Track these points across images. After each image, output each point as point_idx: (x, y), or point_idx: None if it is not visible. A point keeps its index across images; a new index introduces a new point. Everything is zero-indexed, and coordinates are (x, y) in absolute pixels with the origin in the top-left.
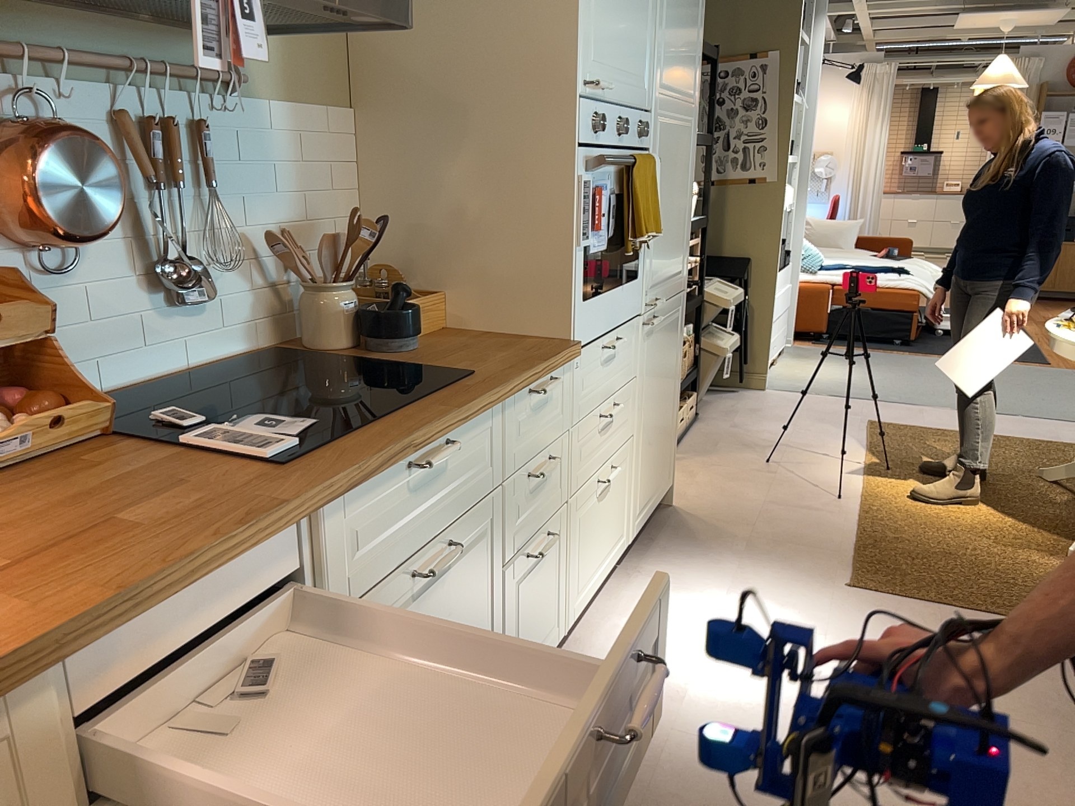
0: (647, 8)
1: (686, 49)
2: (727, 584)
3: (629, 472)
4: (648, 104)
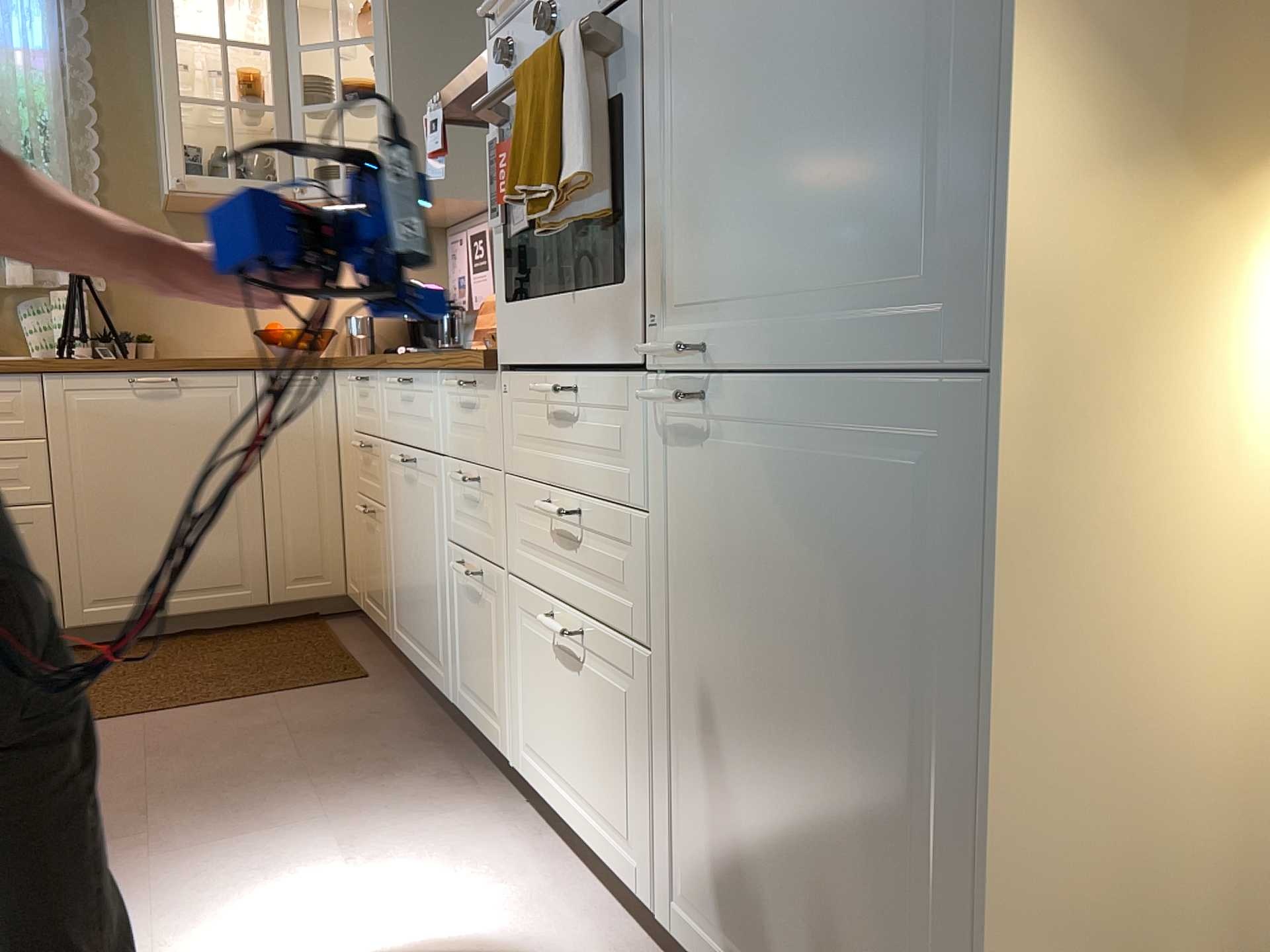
0: None
1: None
2: None
3: (648, 738)
4: None
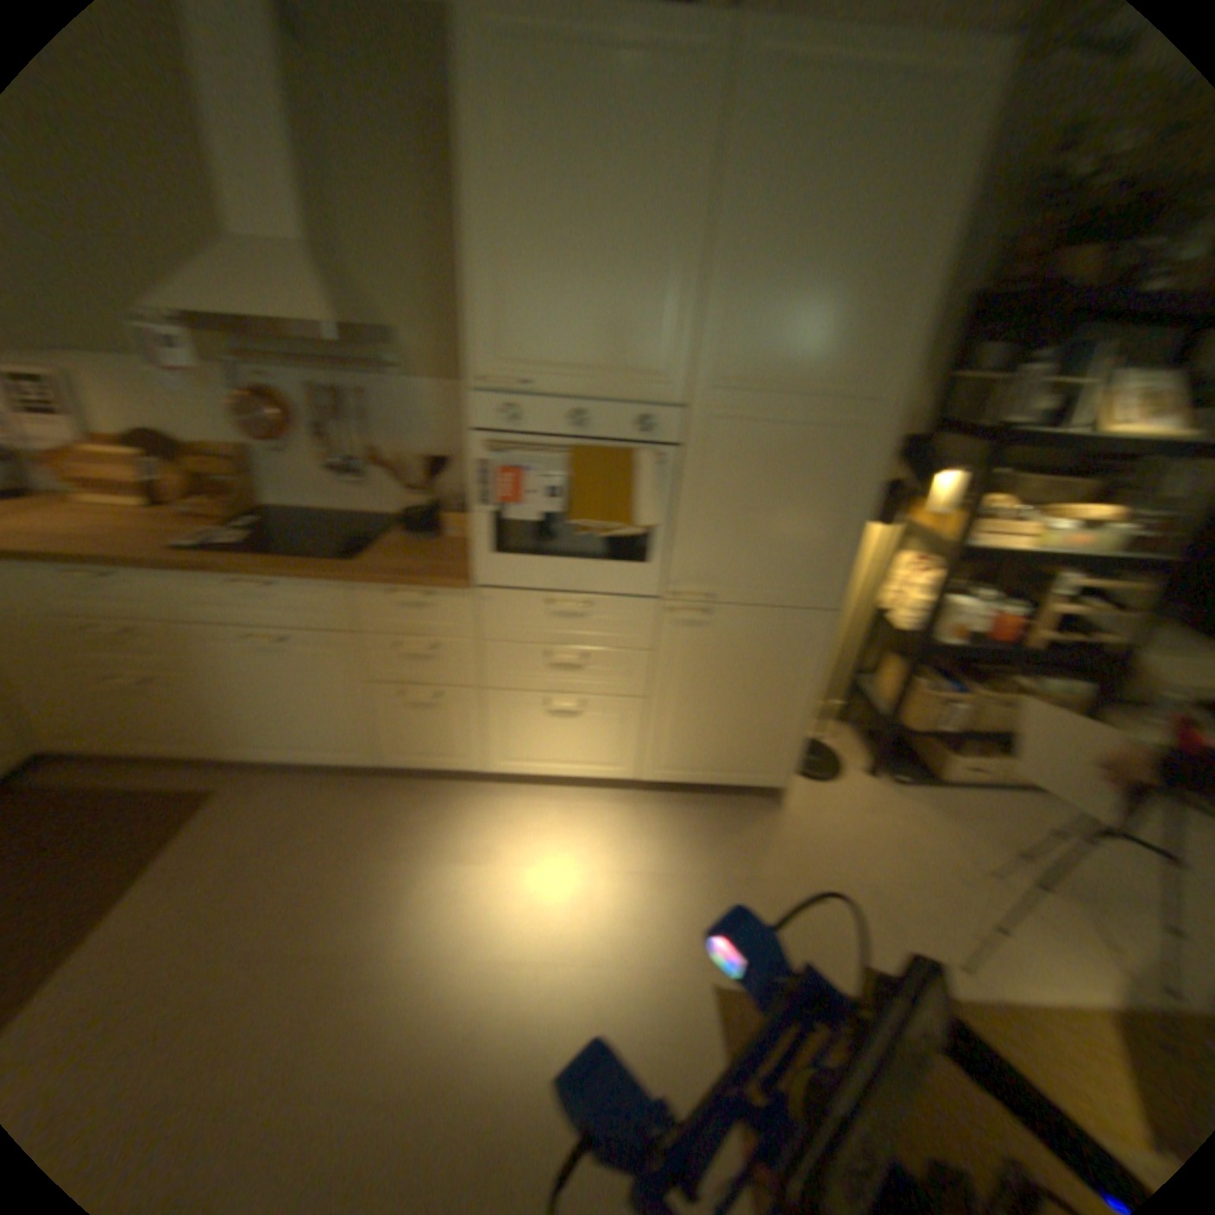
0: (670, 287)
1: (843, 323)
2: (653, 874)
3: (637, 724)
4: (677, 394)
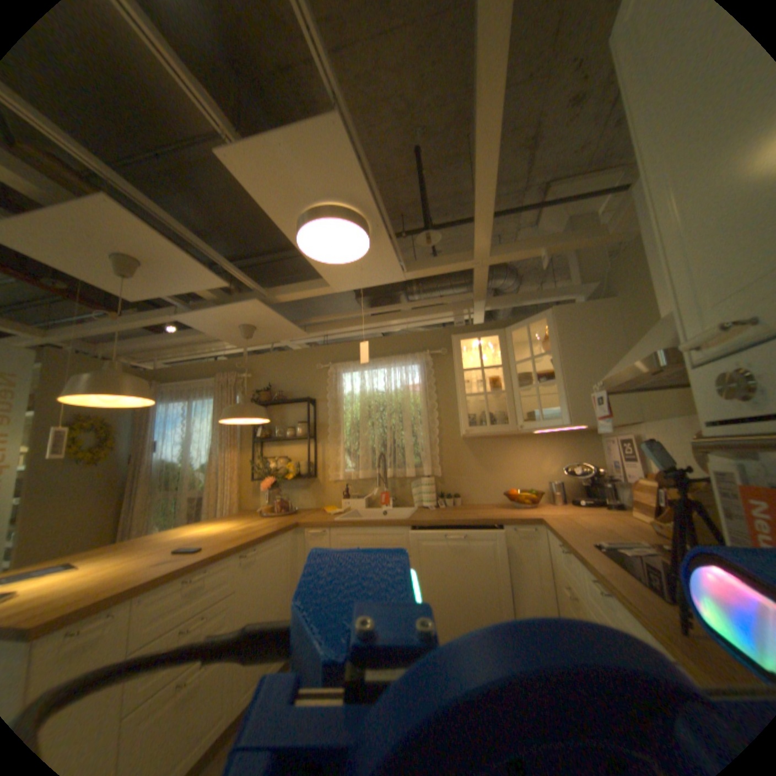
0: None
1: None
2: None
3: None
4: None
